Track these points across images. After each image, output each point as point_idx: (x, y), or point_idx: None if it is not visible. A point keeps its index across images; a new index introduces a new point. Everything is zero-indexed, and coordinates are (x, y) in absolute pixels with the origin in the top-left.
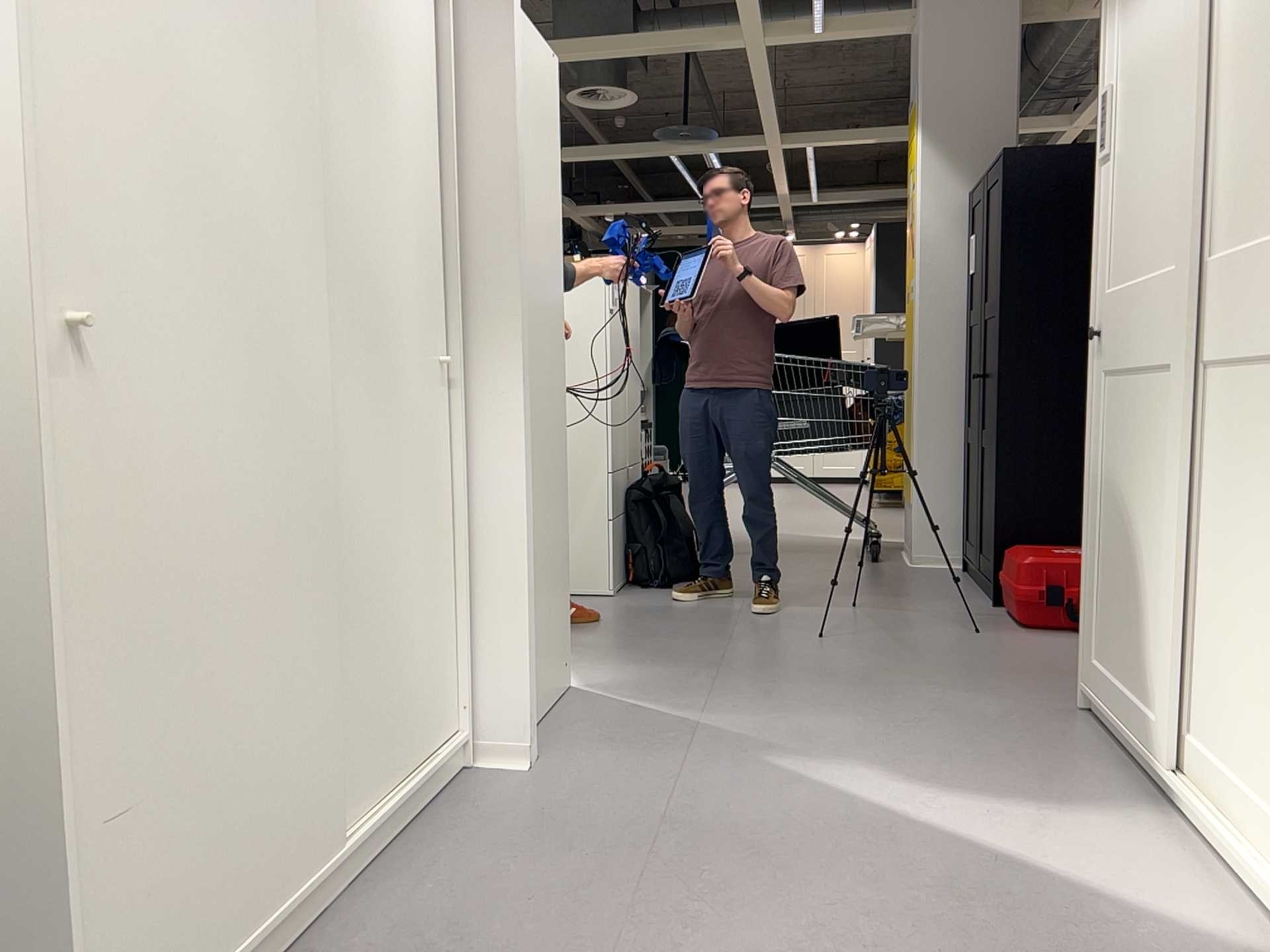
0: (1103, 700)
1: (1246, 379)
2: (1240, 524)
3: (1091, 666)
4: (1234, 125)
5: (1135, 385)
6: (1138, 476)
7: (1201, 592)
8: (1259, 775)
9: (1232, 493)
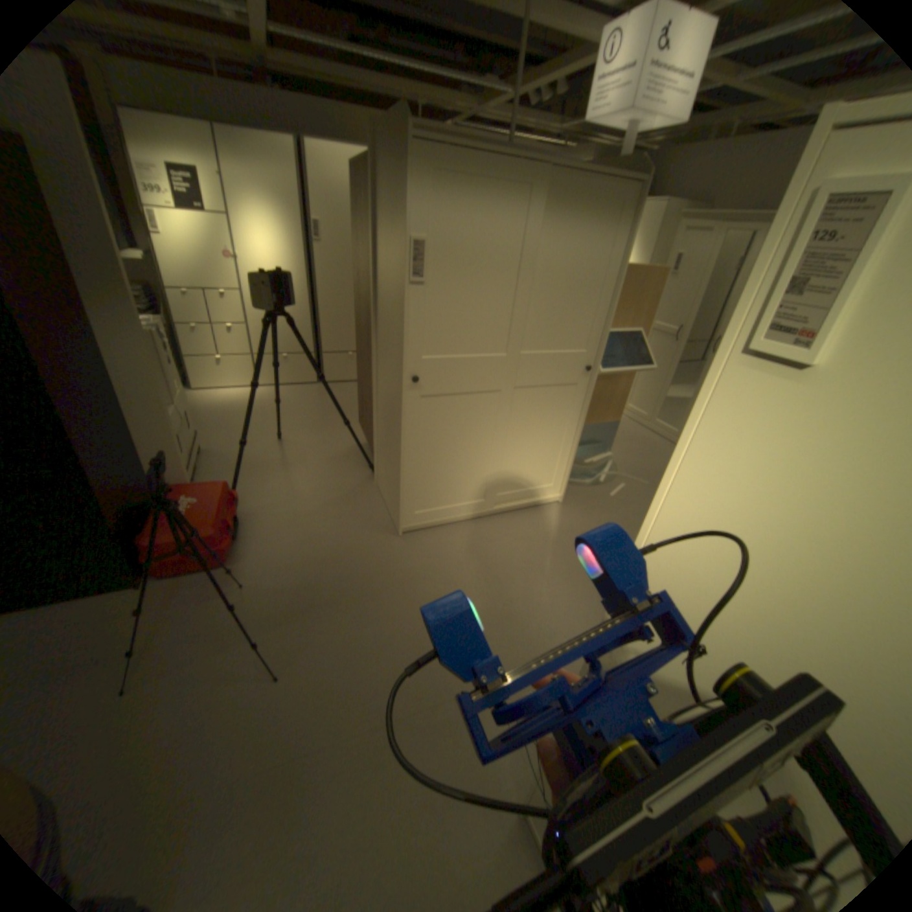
0: (440, 517)
1: (543, 391)
2: (536, 430)
3: (423, 513)
4: (546, 309)
5: (469, 399)
6: (473, 432)
7: (511, 454)
8: (540, 482)
9: (532, 423)
